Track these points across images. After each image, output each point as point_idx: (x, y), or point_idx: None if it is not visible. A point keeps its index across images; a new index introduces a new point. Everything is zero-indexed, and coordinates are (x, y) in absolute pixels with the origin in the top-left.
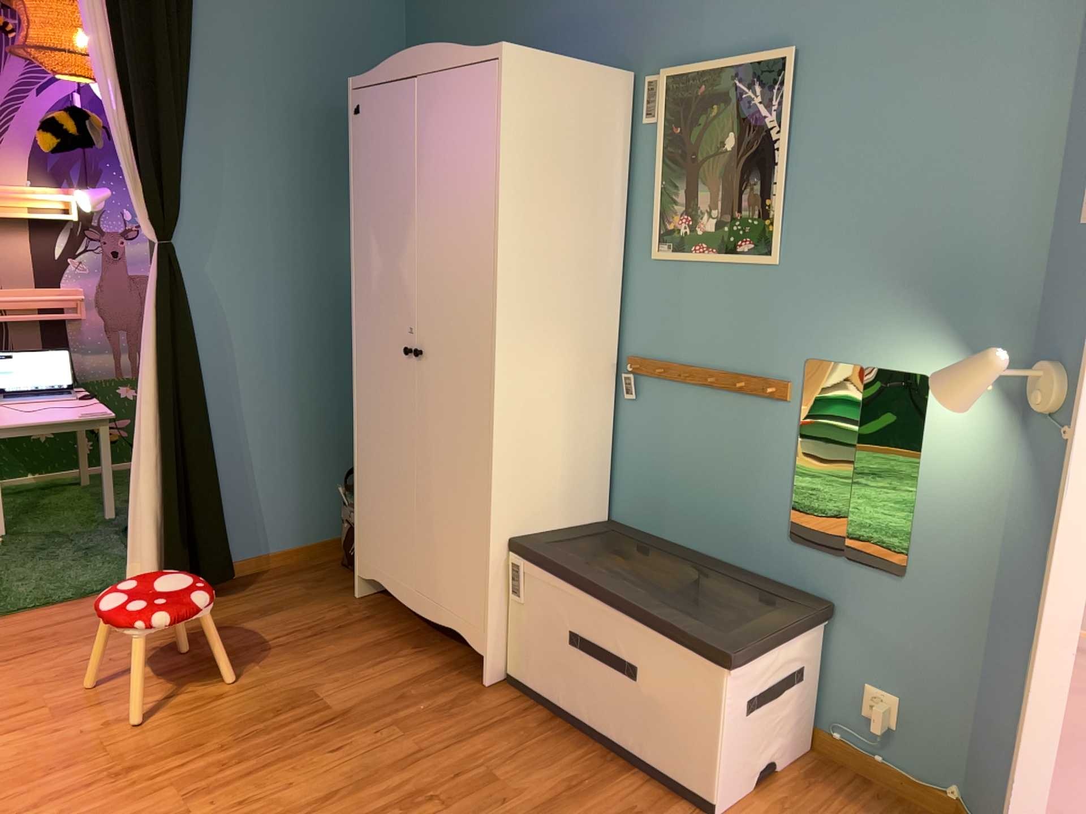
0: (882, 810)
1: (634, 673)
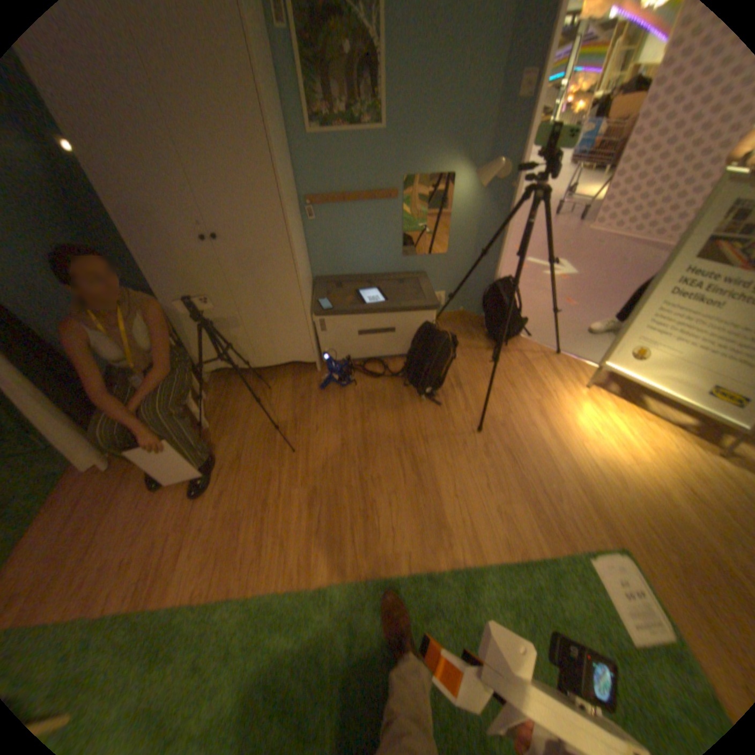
0: (448, 325)
1: (392, 330)
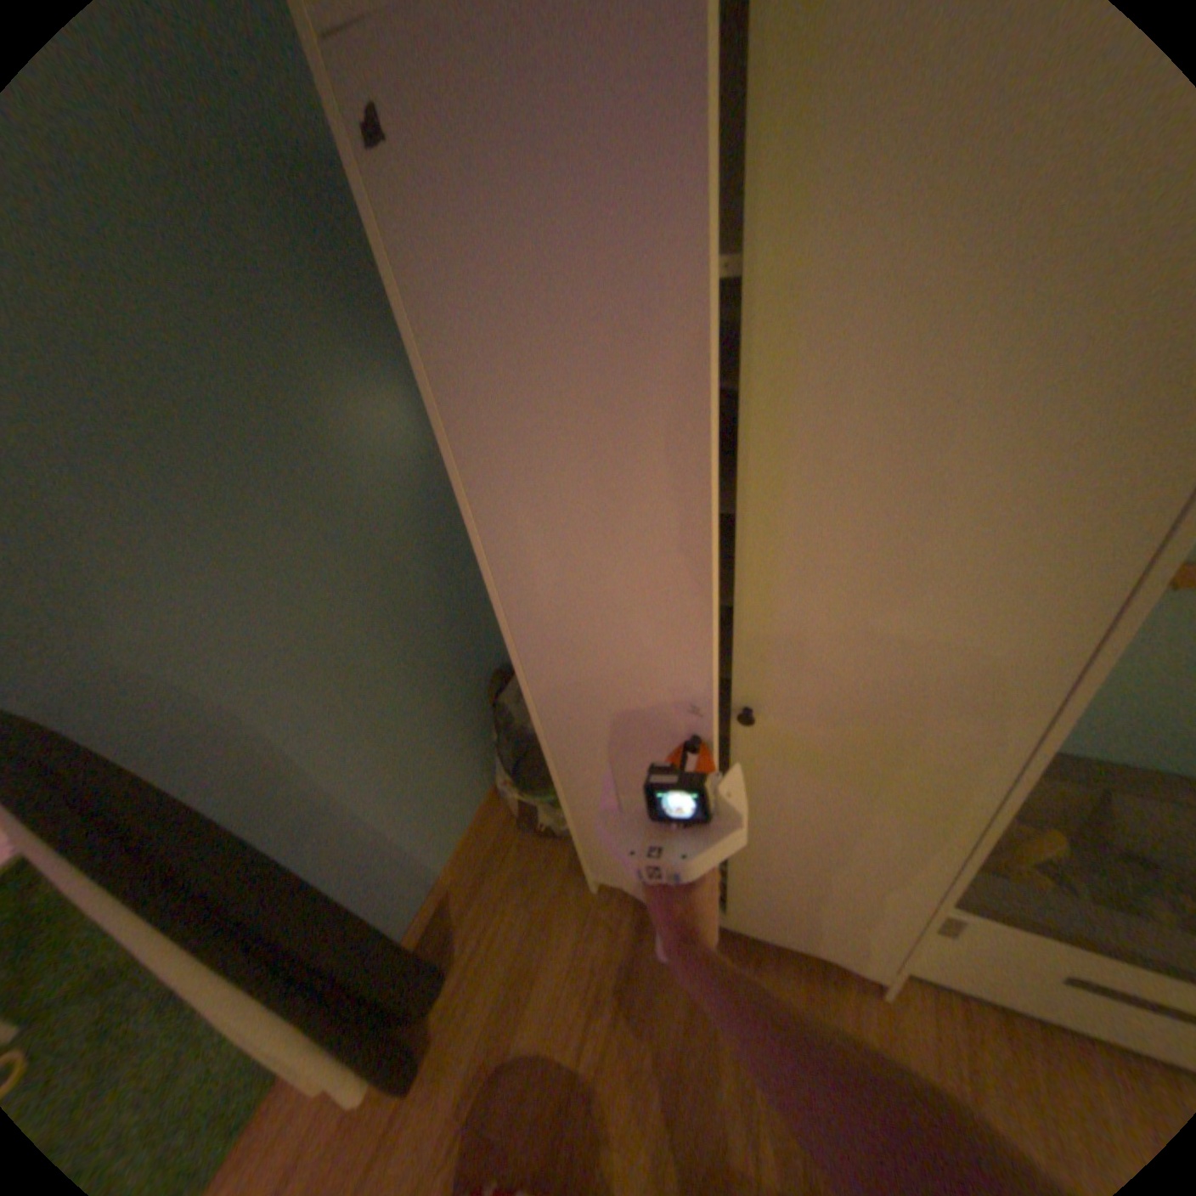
0: None
1: None
